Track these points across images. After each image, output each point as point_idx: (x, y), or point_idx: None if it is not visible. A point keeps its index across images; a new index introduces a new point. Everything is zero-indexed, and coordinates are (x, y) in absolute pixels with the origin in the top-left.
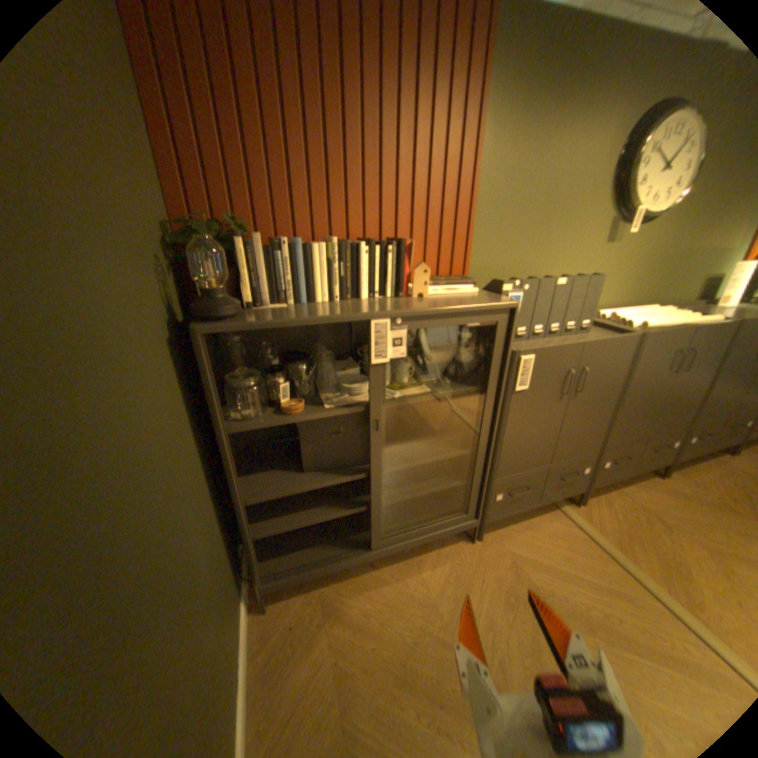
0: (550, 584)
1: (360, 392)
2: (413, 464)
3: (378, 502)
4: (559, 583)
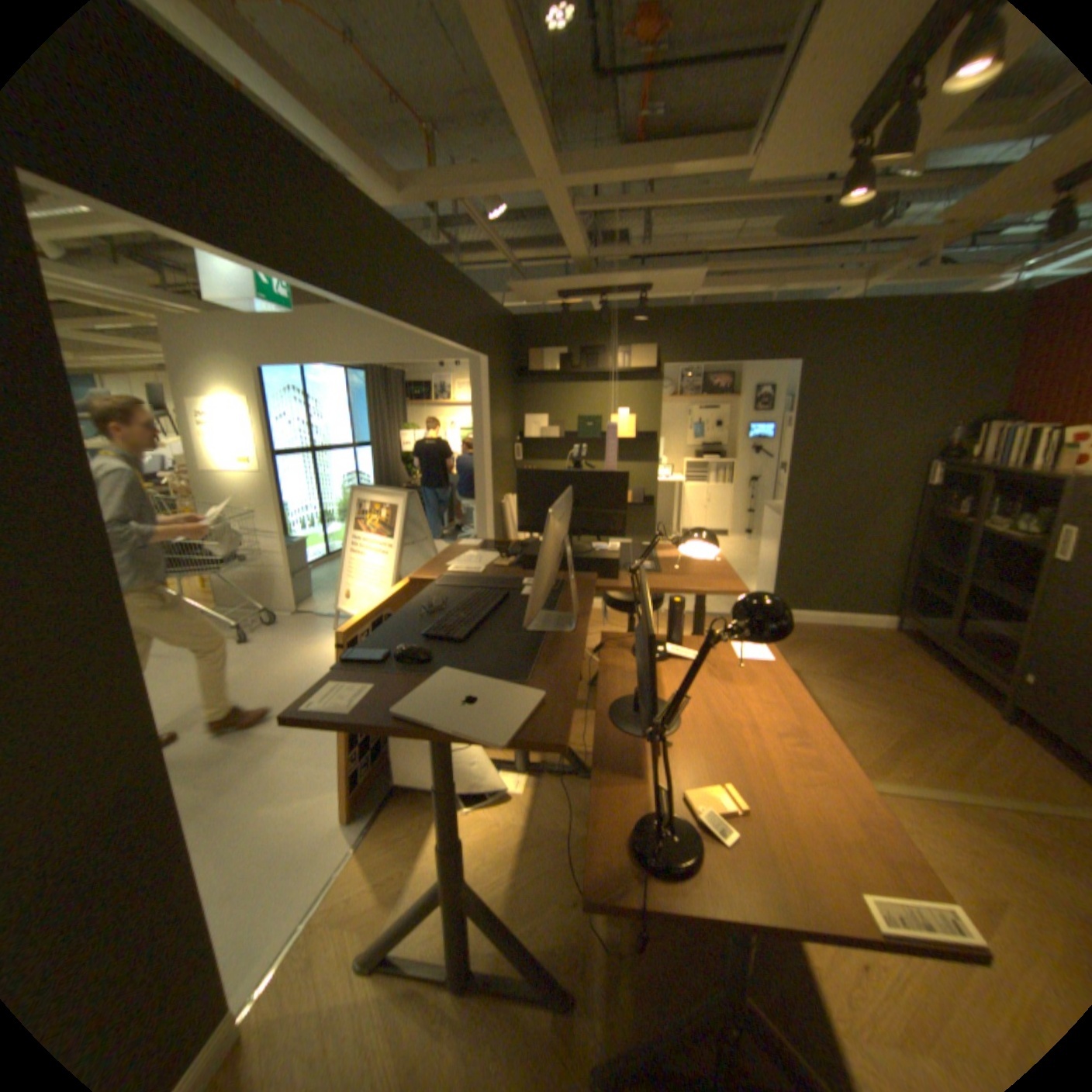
0: (965, 741)
1: (997, 523)
2: (992, 590)
3: (959, 599)
4: (969, 747)
